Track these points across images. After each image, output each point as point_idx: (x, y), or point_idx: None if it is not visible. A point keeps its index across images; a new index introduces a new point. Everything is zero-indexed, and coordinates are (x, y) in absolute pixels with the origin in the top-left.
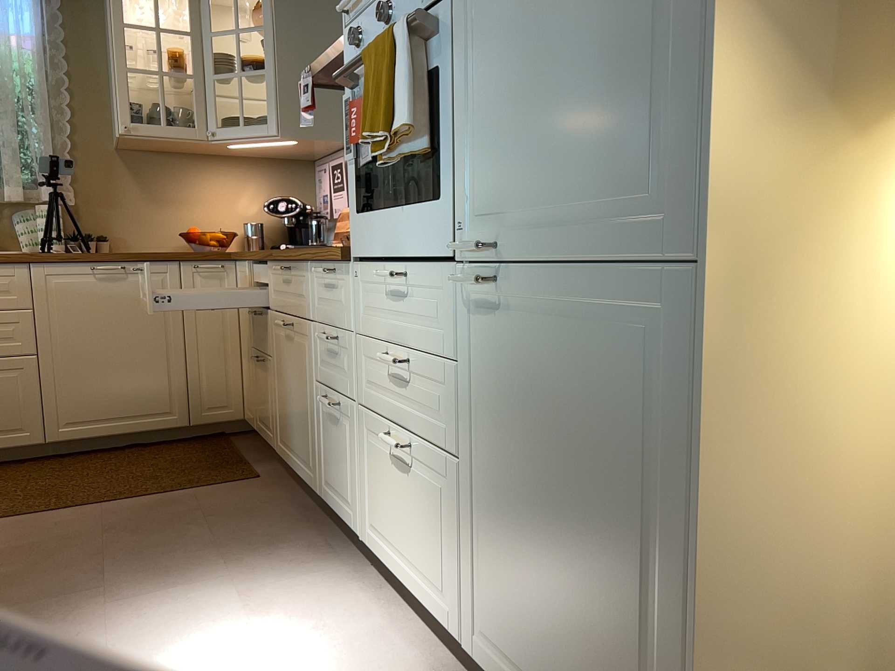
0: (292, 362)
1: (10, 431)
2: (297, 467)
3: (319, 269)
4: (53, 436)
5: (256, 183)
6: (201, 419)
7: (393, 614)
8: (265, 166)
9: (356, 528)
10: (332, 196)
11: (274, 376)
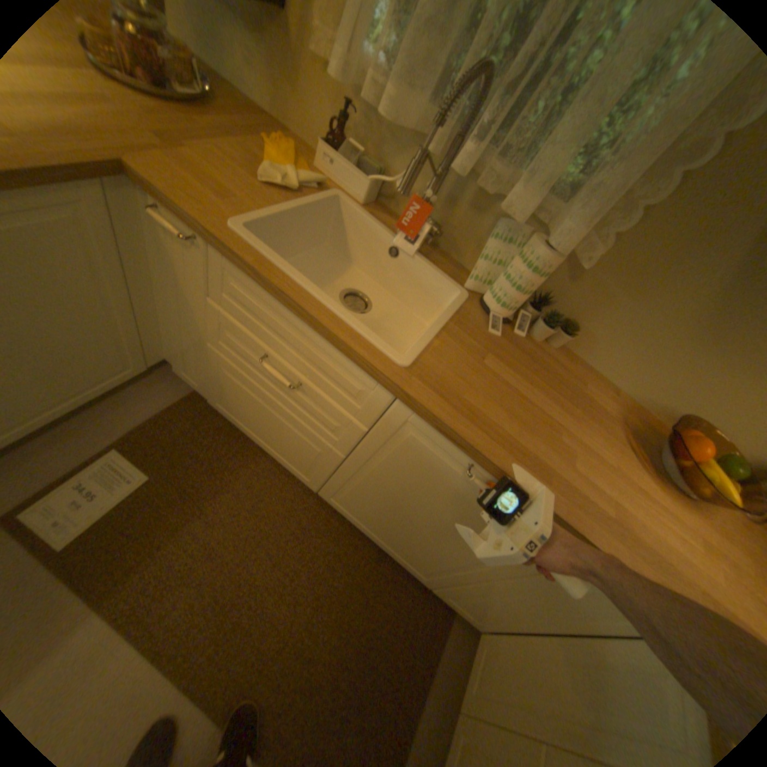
0: None
1: (297, 469)
2: None
3: None
4: (324, 498)
5: None
6: (446, 601)
7: None
8: None
9: None
10: None
11: None
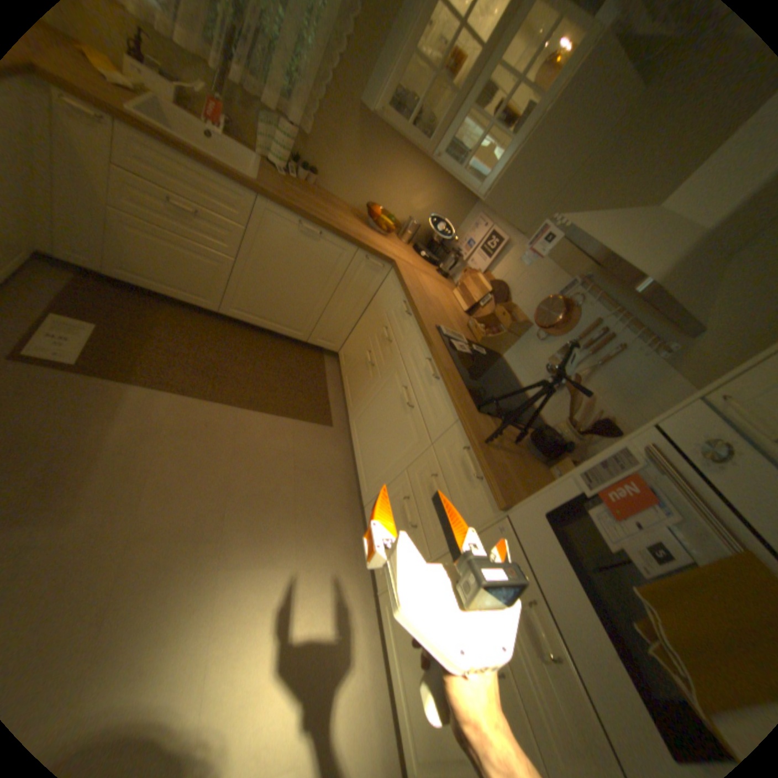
0: (396, 420)
1: (199, 297)
2: (358, 462)
3: (466, 443)
4: (224, 312)
5: (435, 193)
6: (315, 343)
7: (373, 664)
8: (449, 184)
9: (378, 582)
10: (476, 251)
11: (375, 391)
